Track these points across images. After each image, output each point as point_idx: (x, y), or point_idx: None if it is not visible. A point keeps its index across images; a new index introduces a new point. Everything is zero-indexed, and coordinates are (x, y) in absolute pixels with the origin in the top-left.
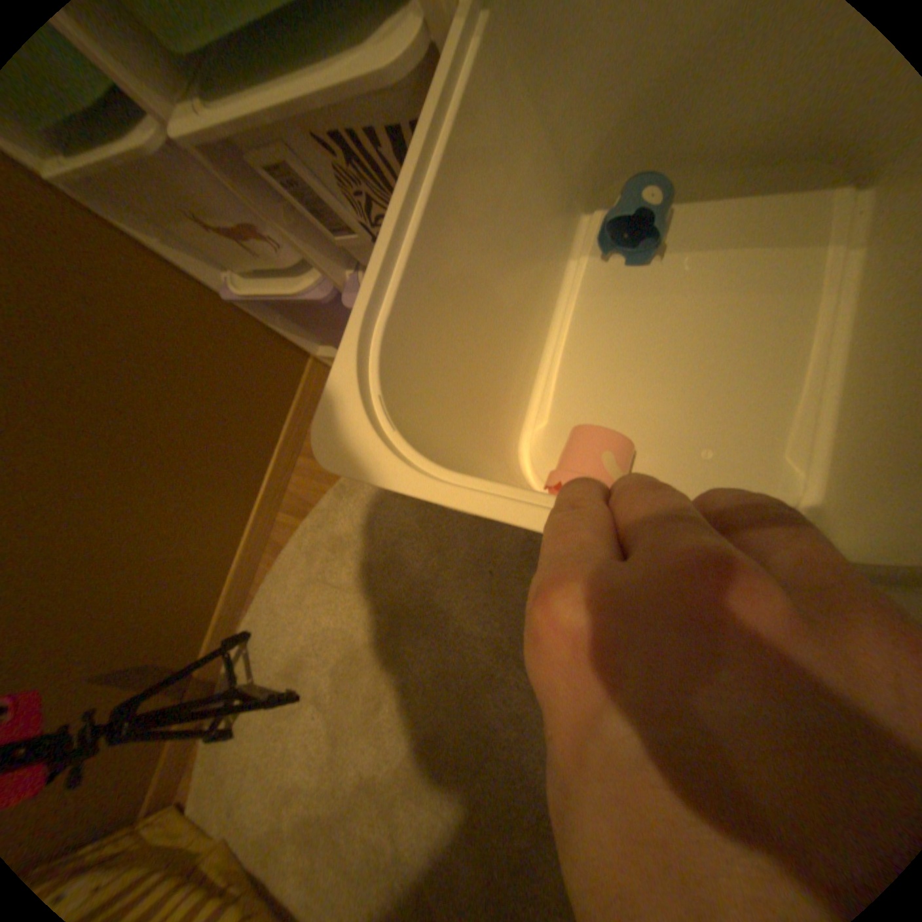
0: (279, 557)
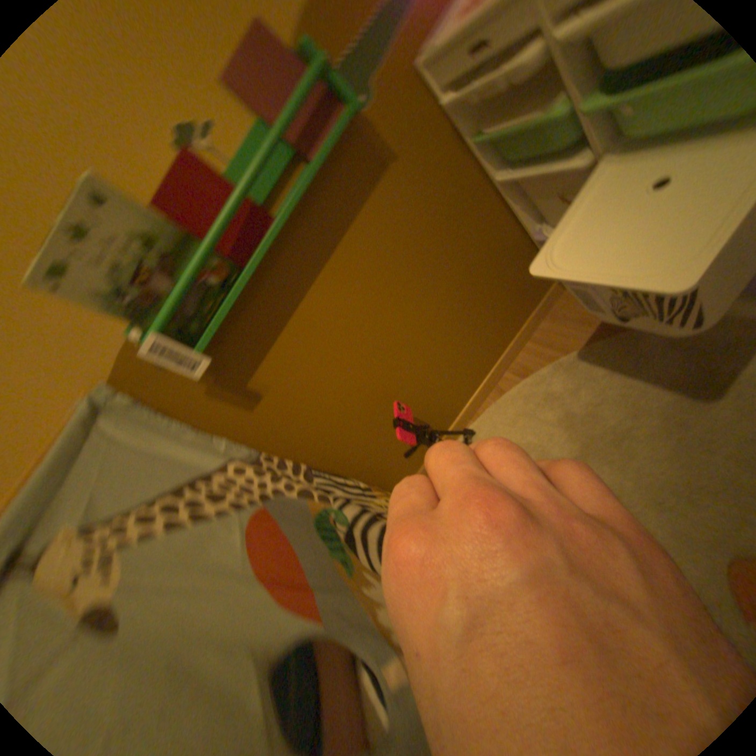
0: (501, 395)
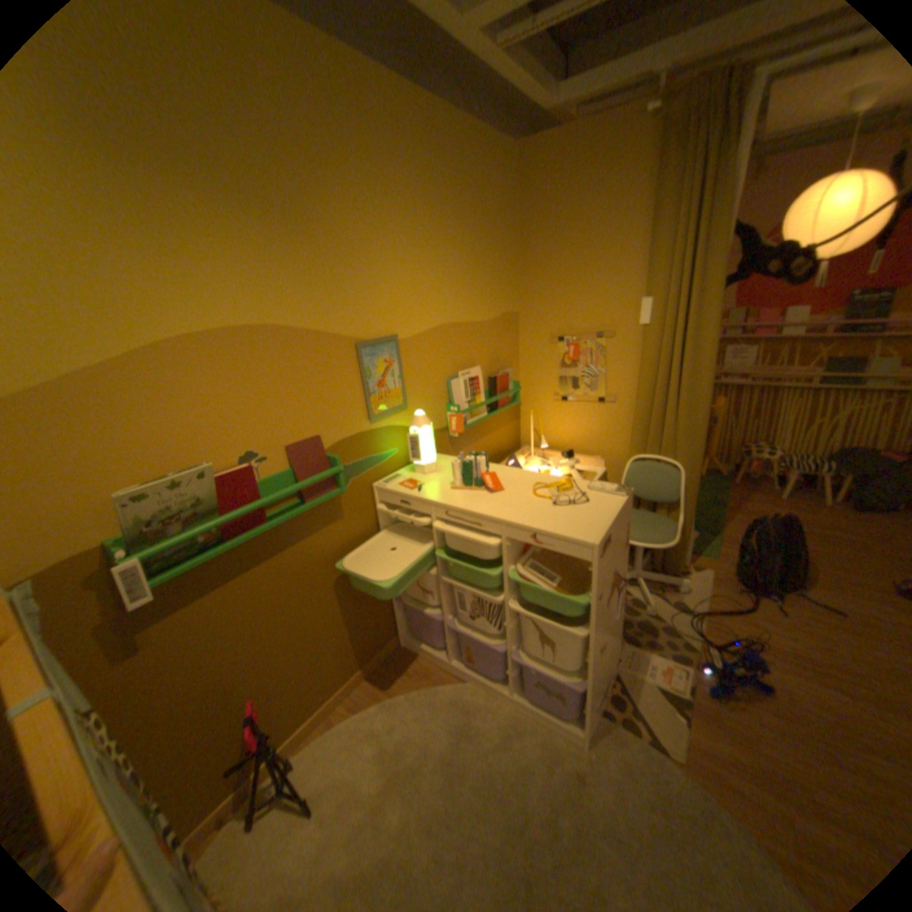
0: (329, 729)
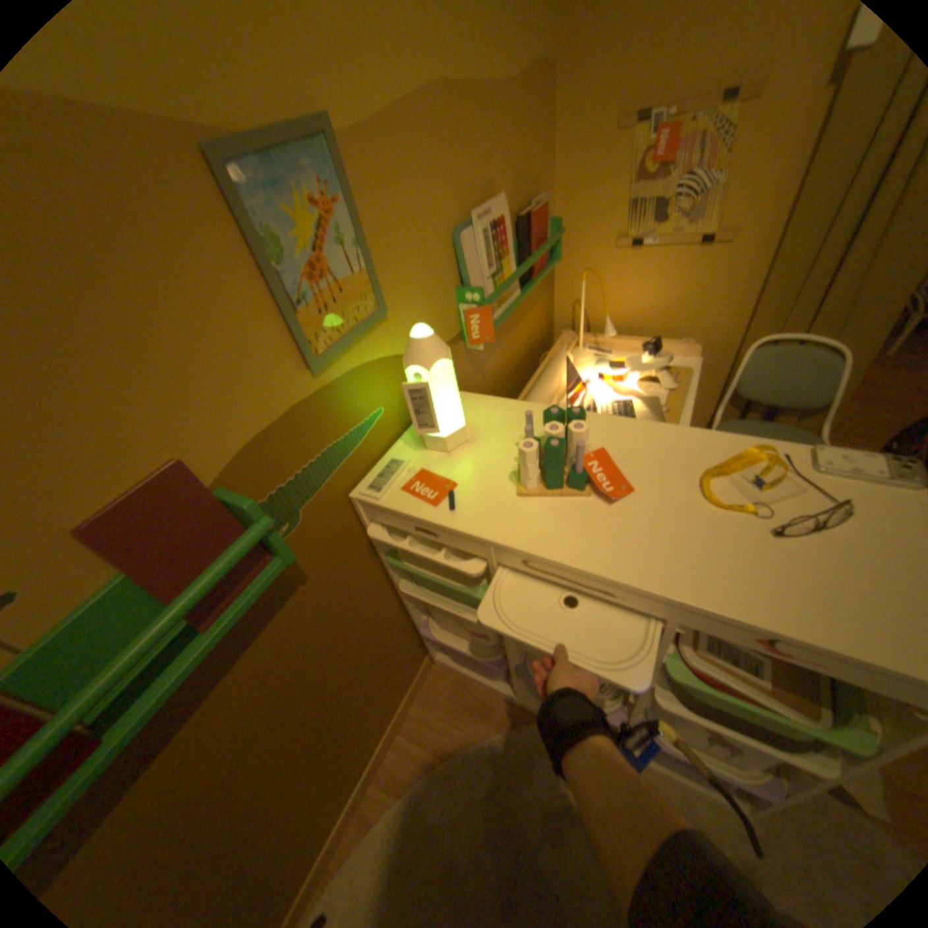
0: (365, 830)
